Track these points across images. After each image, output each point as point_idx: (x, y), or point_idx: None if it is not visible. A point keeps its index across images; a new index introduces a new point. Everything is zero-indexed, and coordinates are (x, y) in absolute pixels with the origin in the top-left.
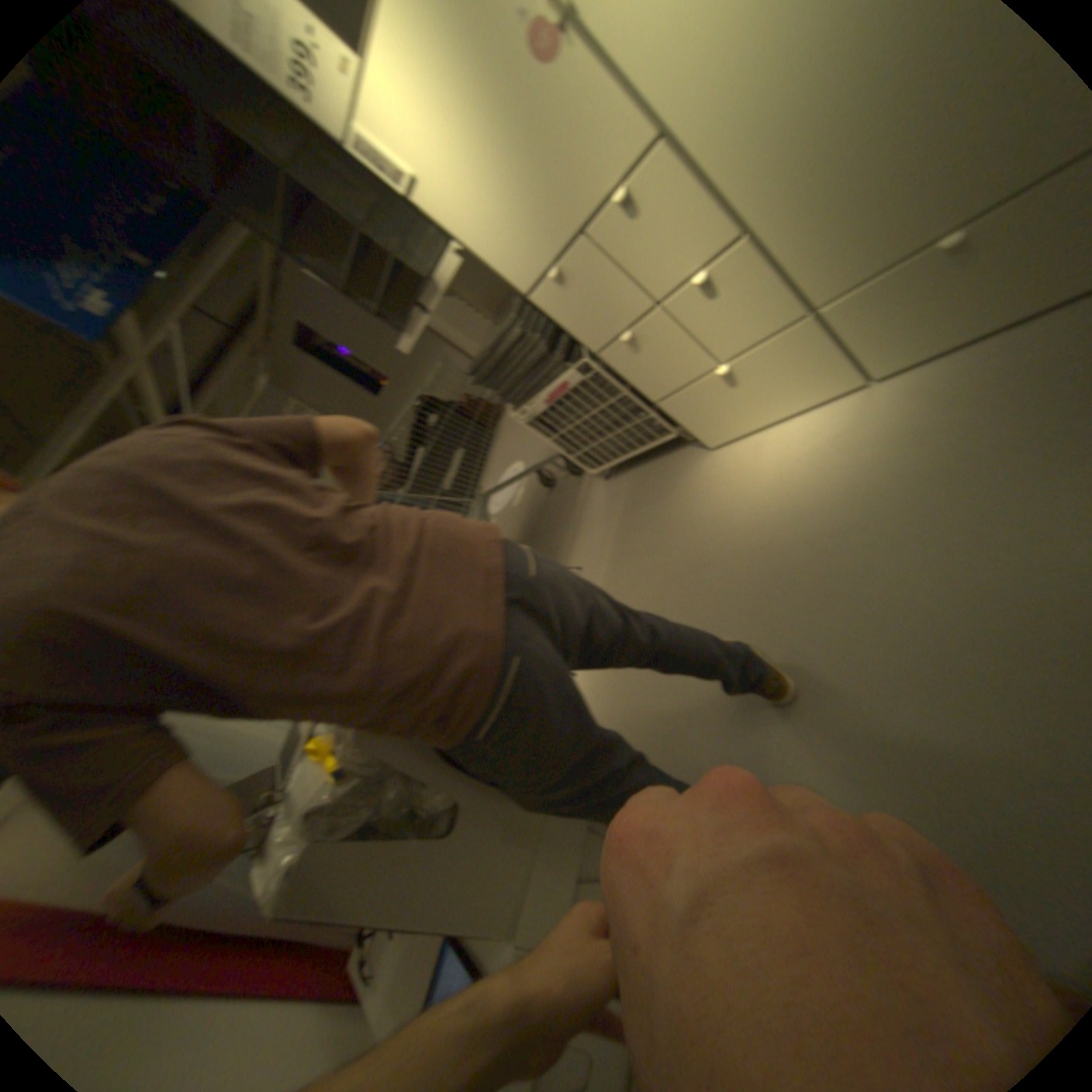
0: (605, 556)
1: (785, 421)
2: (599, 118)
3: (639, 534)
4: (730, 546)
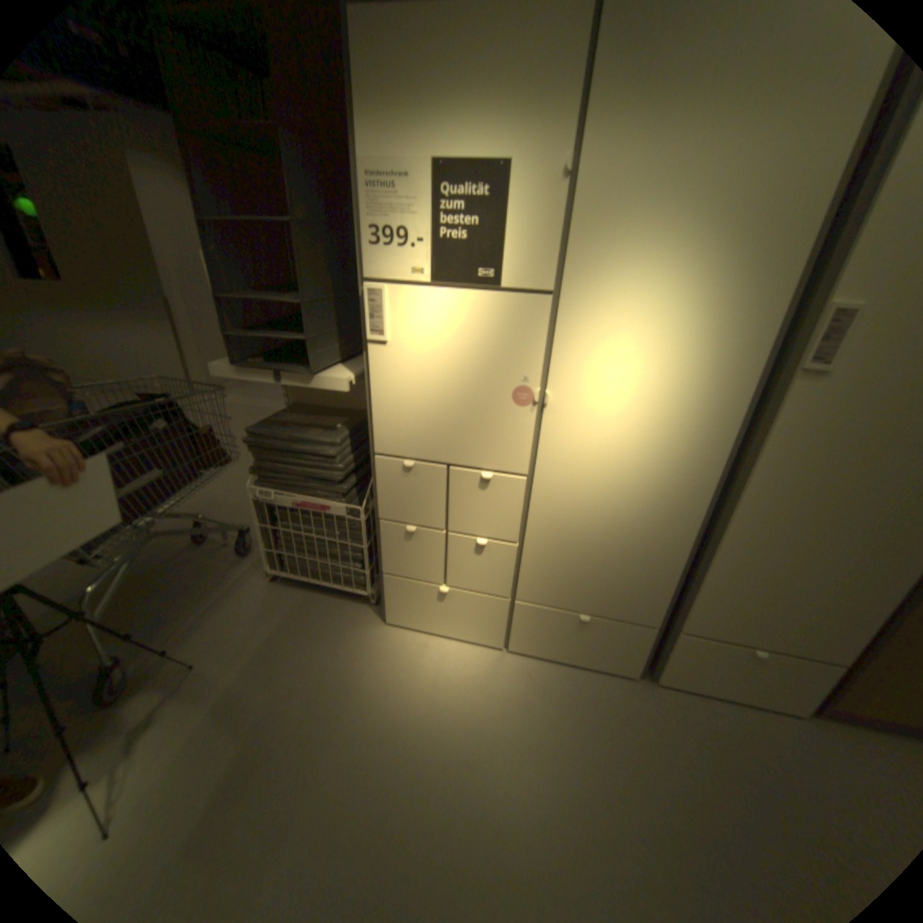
0: (236, 671)
1: (447, 639)
2: (512, 445)
3: (289, 666)
4: (377, 732)
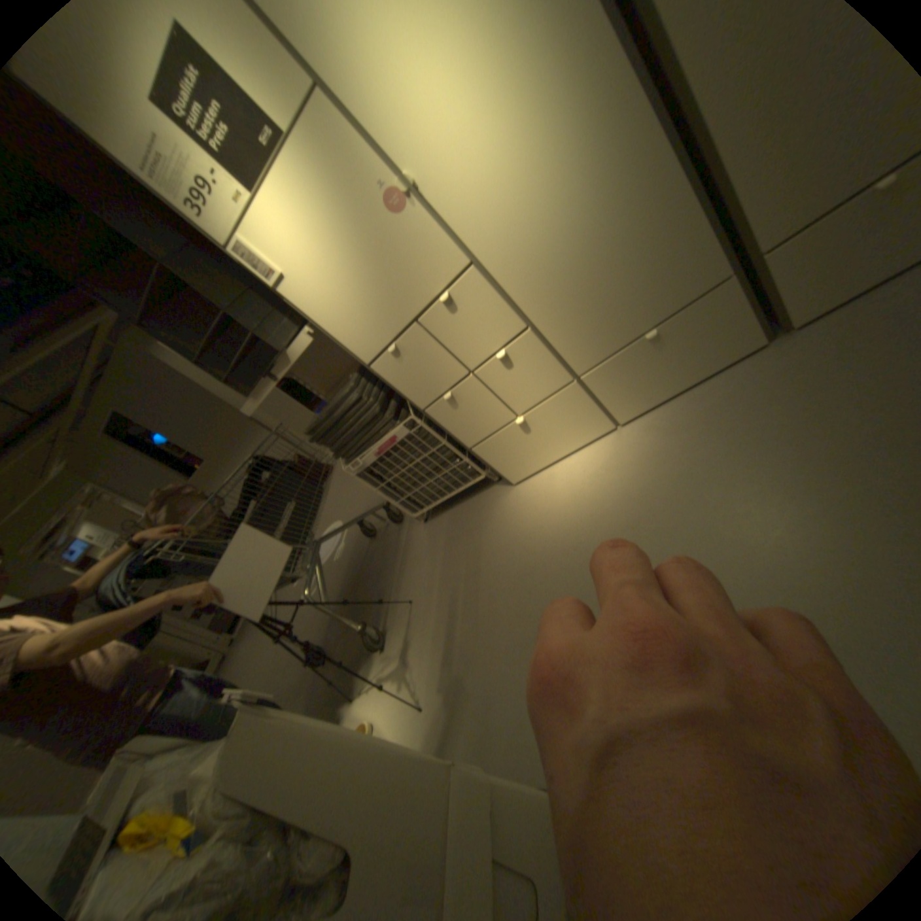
0: (438, 586)
1: (568, 458)
2: (434, 248)
3: (467, 560)
4: (549, 554)
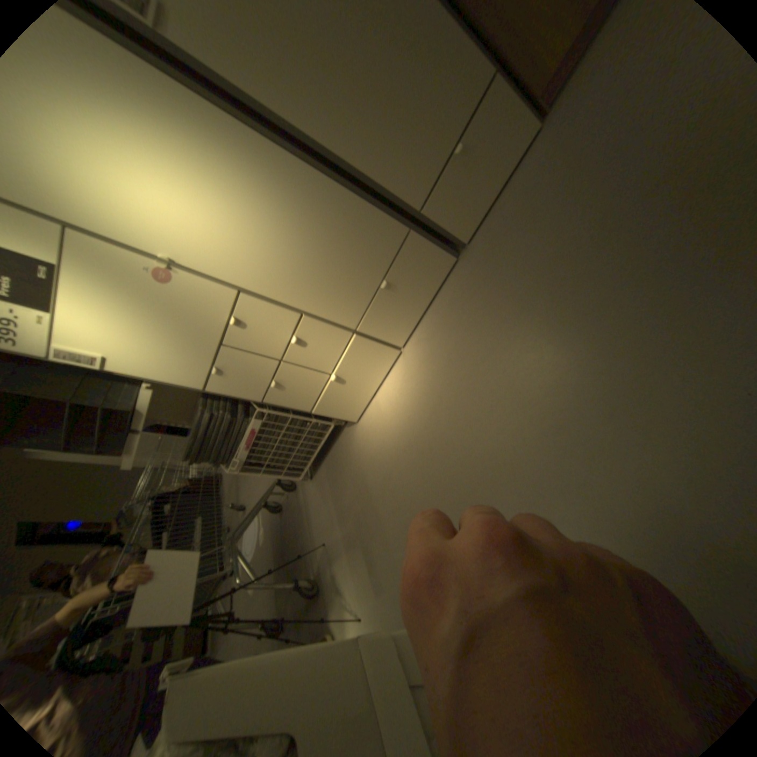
0: (338, 521)
1: (381, 385)
2: (209, 294)
3: (349, 491)
4: (396, 458)
